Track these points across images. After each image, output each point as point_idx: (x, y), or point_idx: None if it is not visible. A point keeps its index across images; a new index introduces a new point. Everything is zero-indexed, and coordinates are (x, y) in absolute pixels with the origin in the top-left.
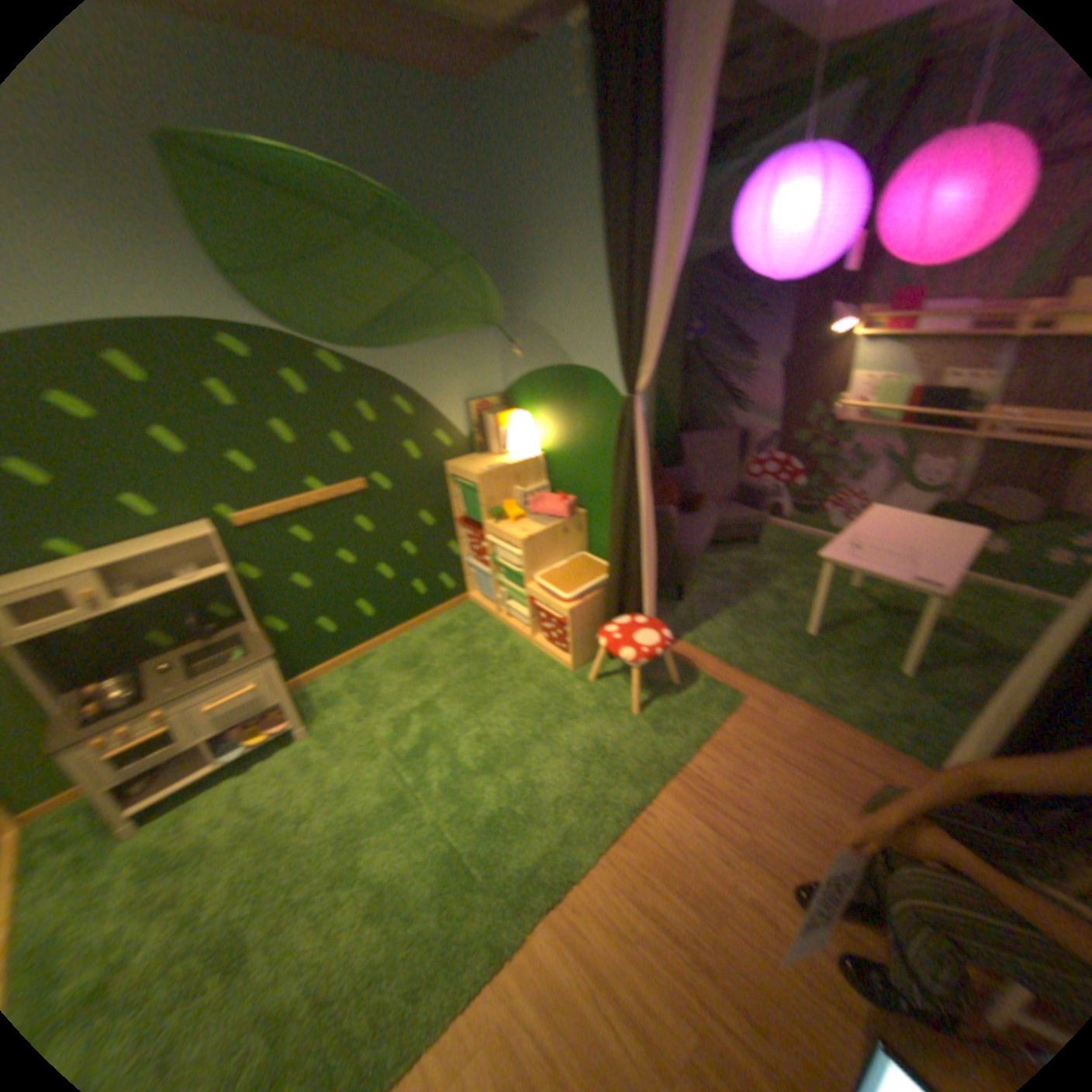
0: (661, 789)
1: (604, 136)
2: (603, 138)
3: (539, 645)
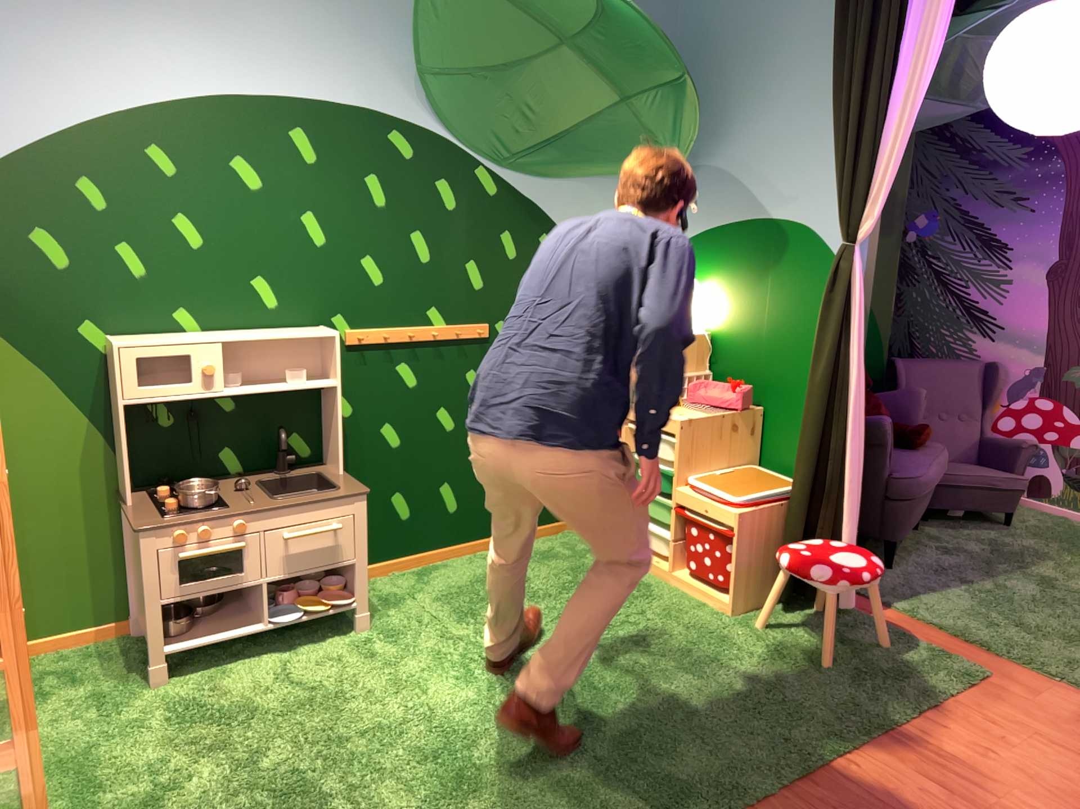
0: (868, 741)
1: None
2: None
3: (684, 581)
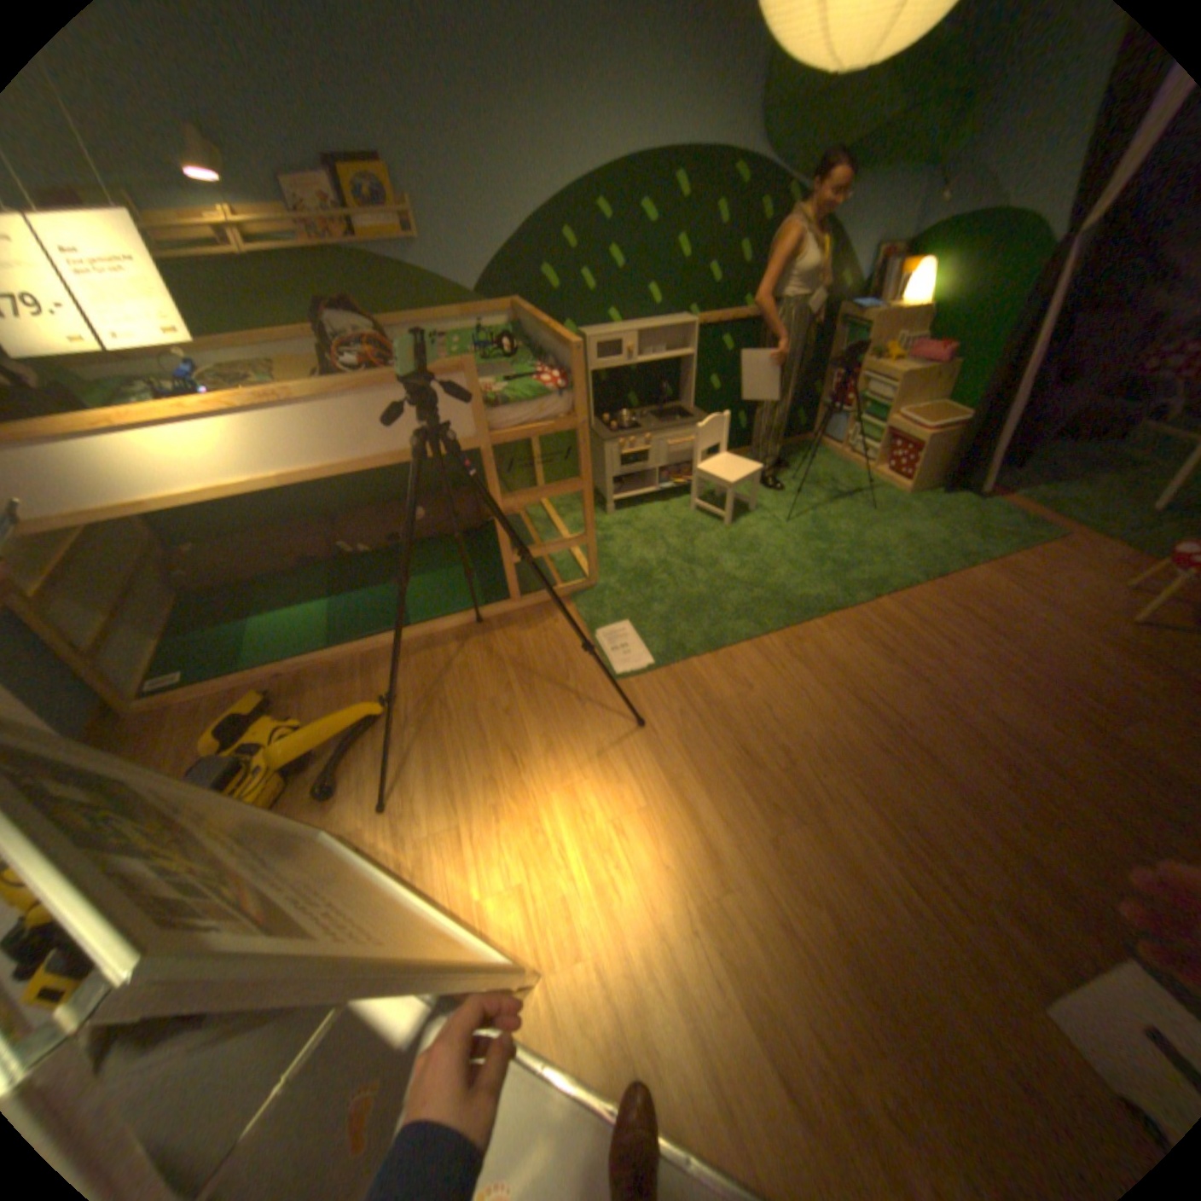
0: (982, 565)
1: None
2: None
3: (881, 475)
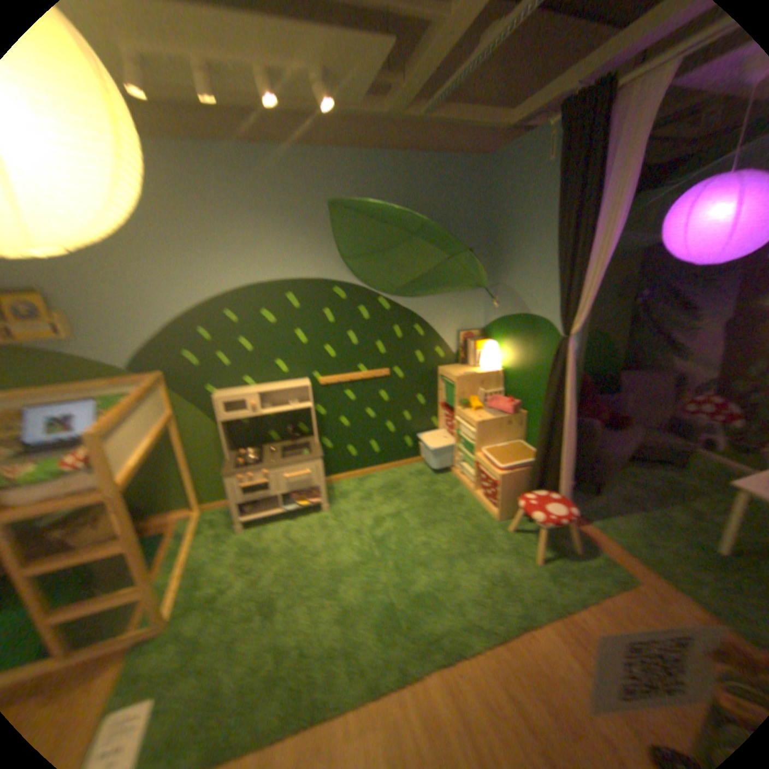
0: (547, 624)
1: (568, 179)
2: (568, 180)
3: (478, 498)
